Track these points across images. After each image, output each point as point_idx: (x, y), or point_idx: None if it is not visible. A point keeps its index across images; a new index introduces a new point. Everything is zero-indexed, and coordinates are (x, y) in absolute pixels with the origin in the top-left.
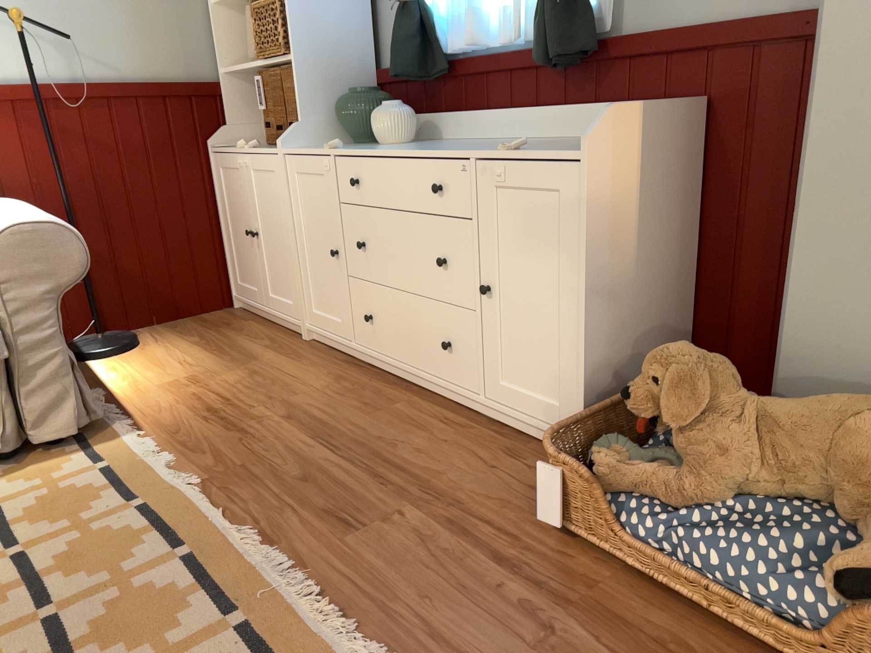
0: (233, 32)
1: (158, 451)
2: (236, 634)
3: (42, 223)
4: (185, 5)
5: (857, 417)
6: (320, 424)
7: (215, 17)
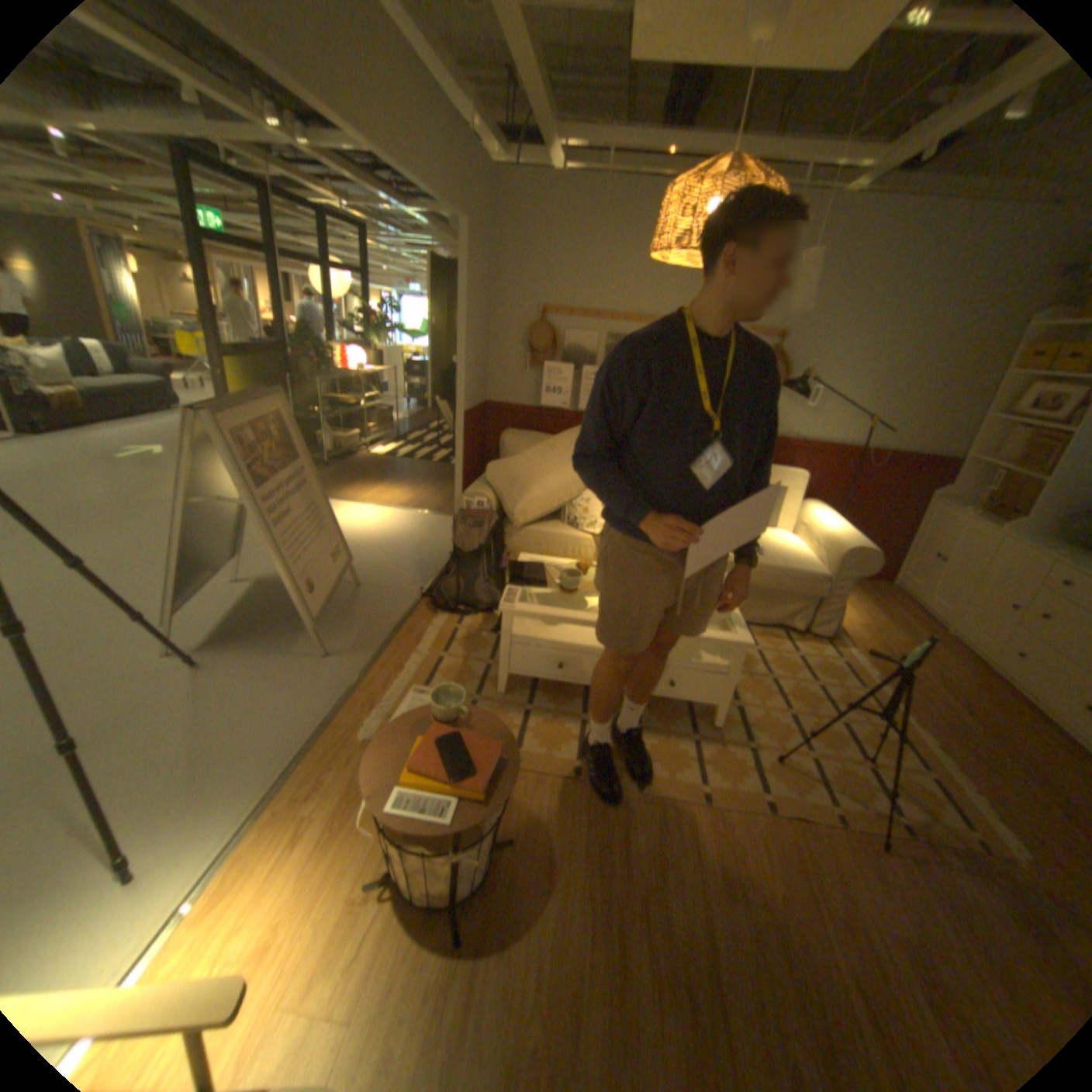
0: (994, 431)
1: (870, 667)
2: (936, 783)
3: (870, 548)
4: (968, 411)
5: None
6: (967, 702)
7: (987, 421)
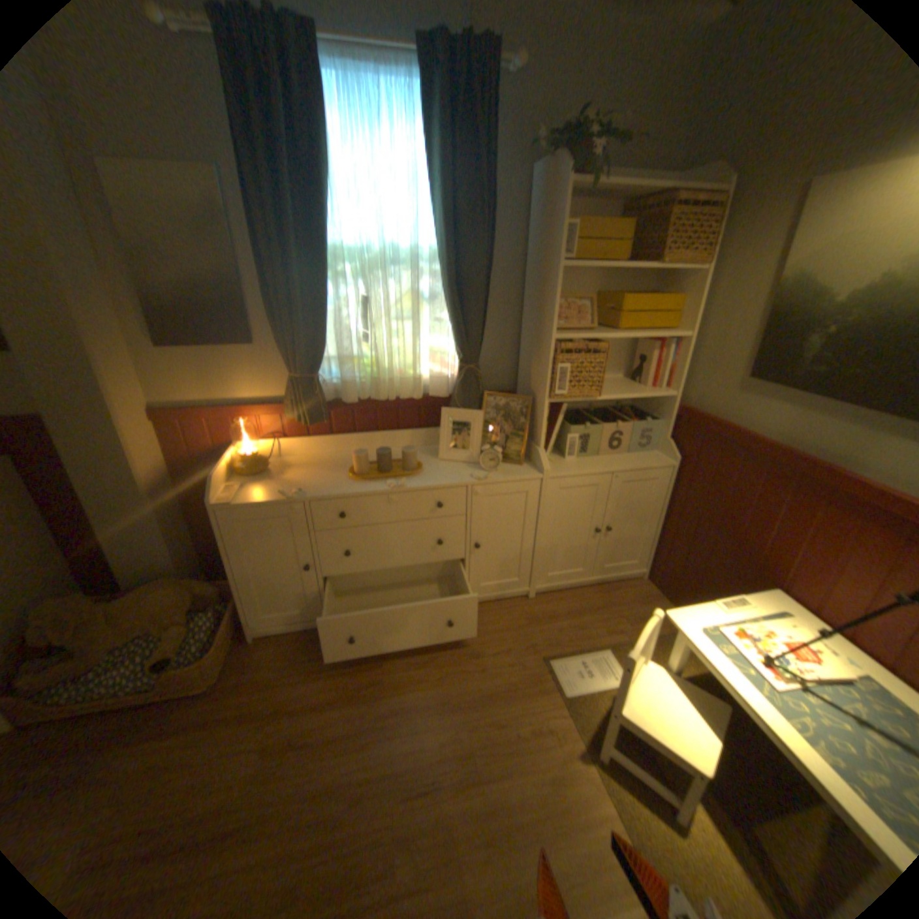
0: None
1: None
2: None
3: None
4: None
5: (146, 599)
6: None
7: None
